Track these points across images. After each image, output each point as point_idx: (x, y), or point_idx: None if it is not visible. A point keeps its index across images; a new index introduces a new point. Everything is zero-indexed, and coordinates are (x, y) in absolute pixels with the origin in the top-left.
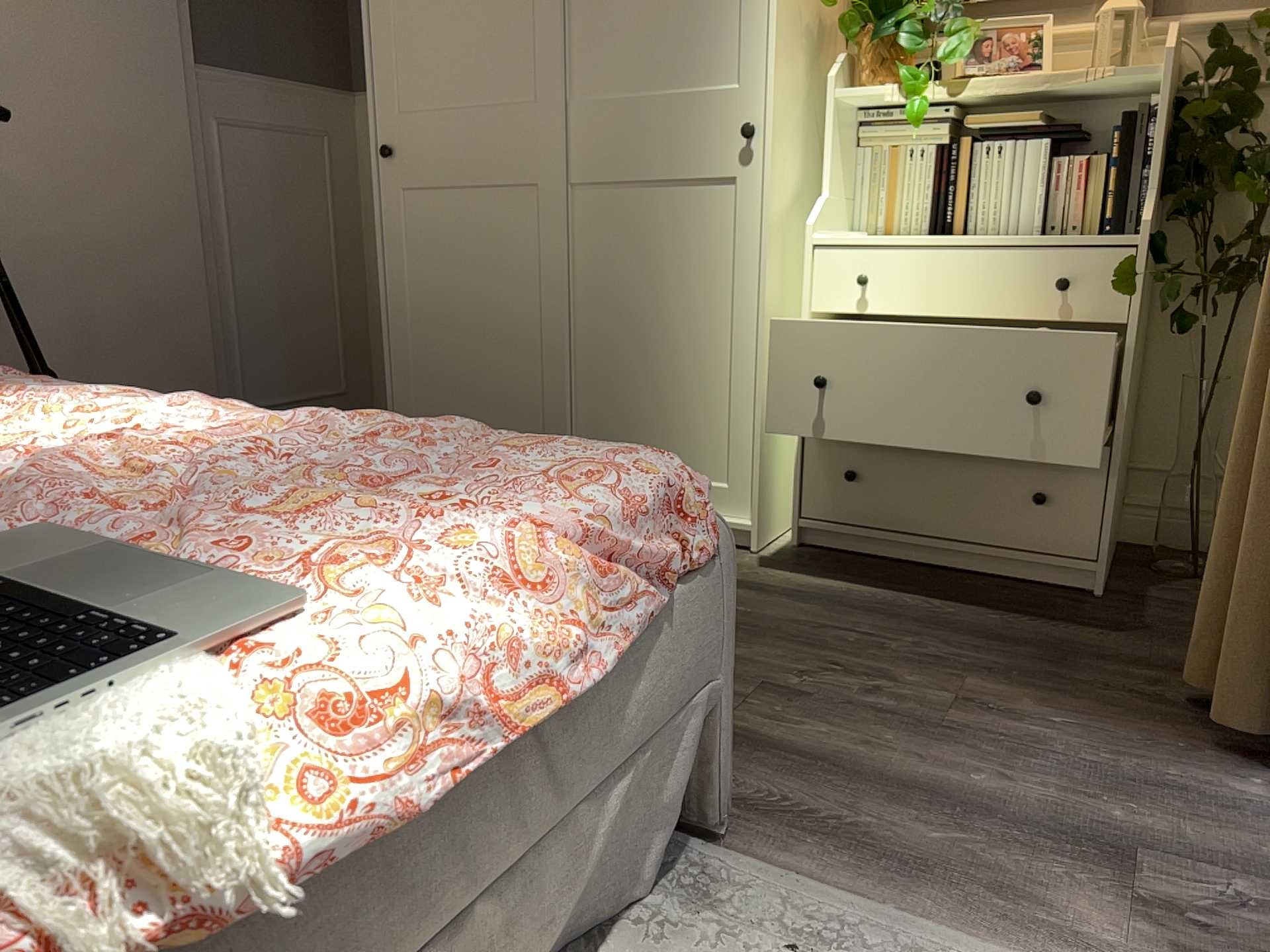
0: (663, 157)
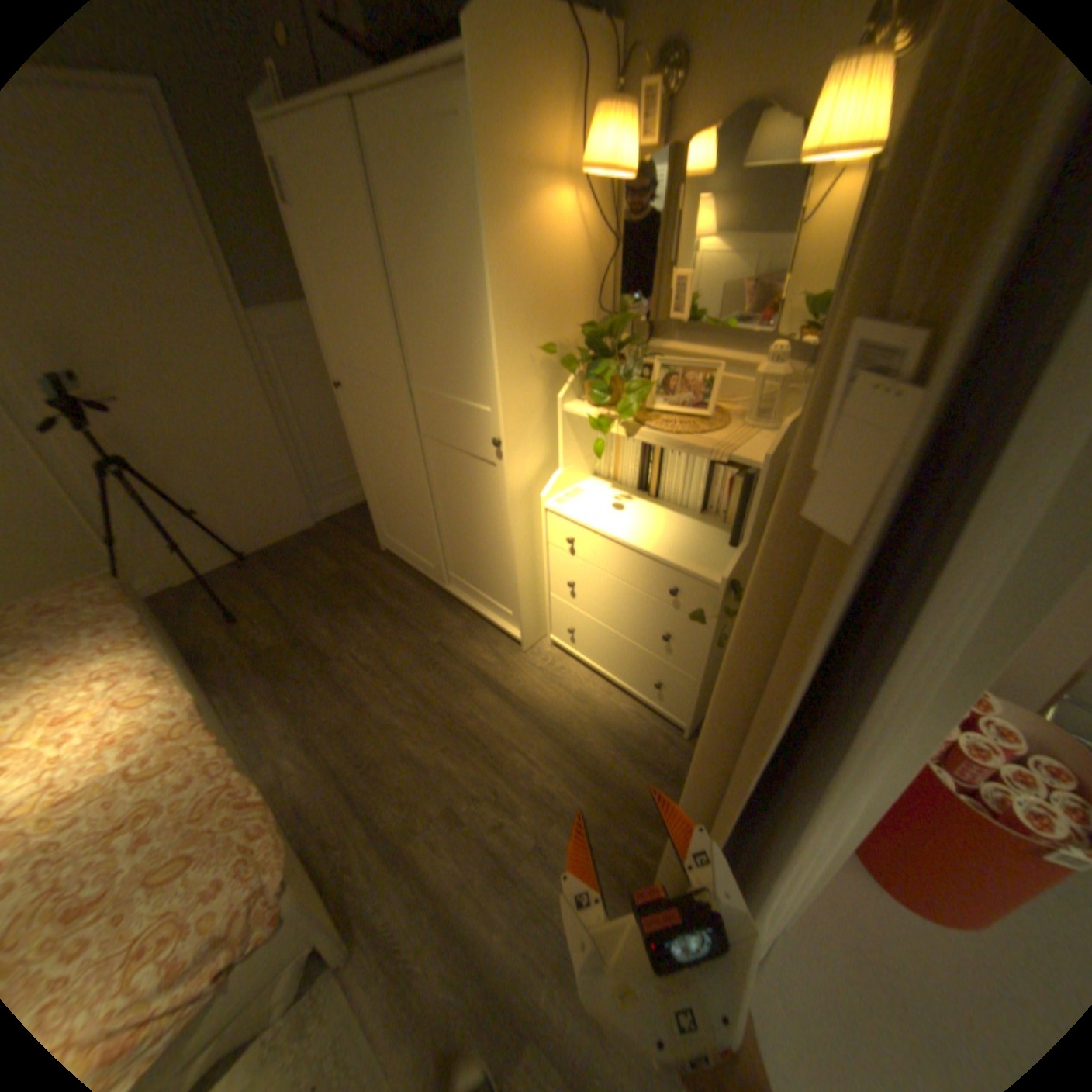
0: (461, 438)
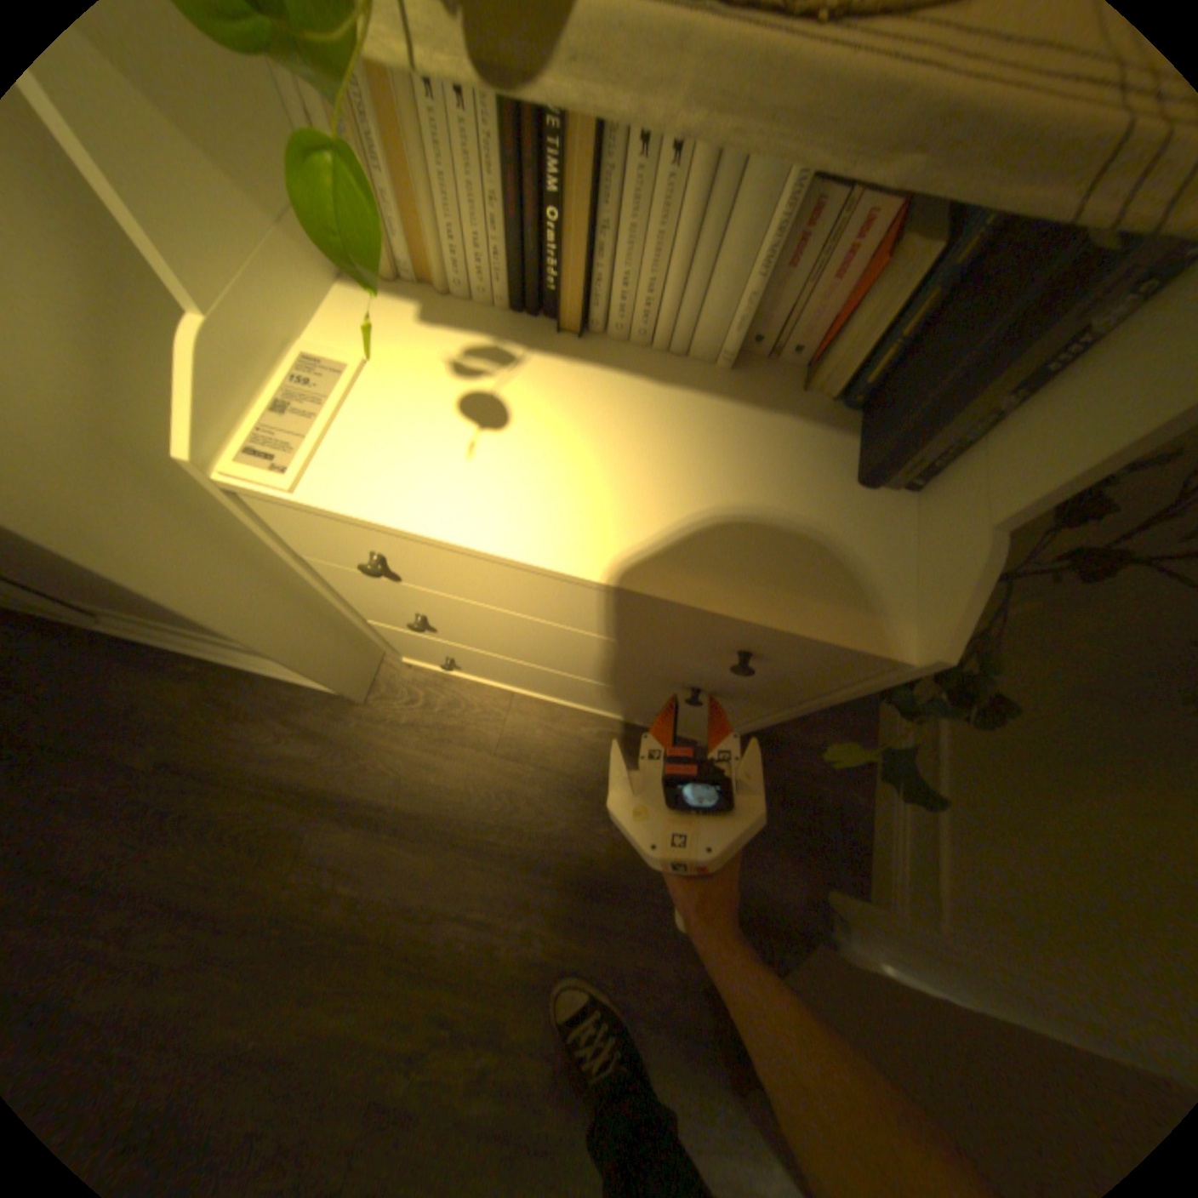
0: None
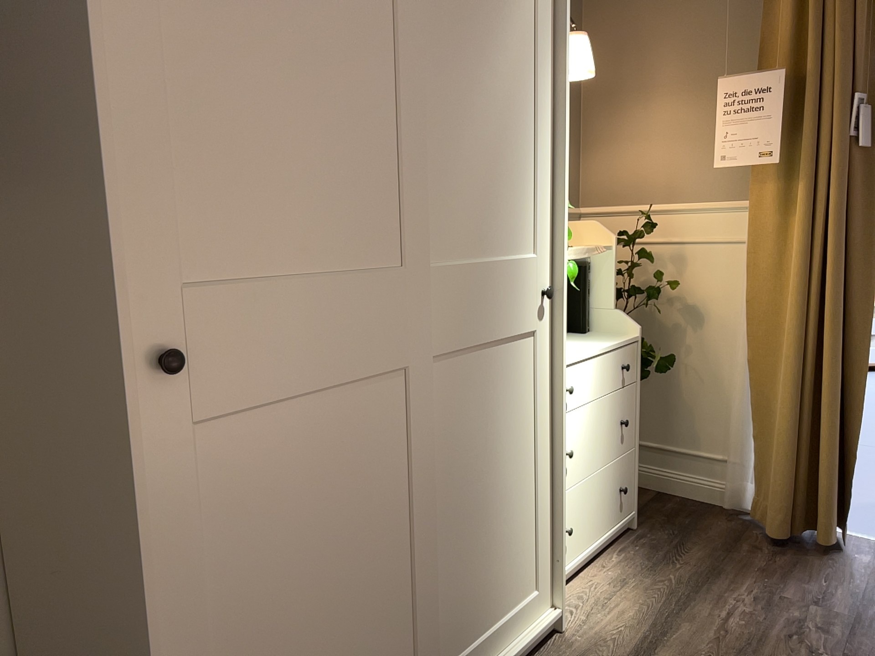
0: (494, 319)
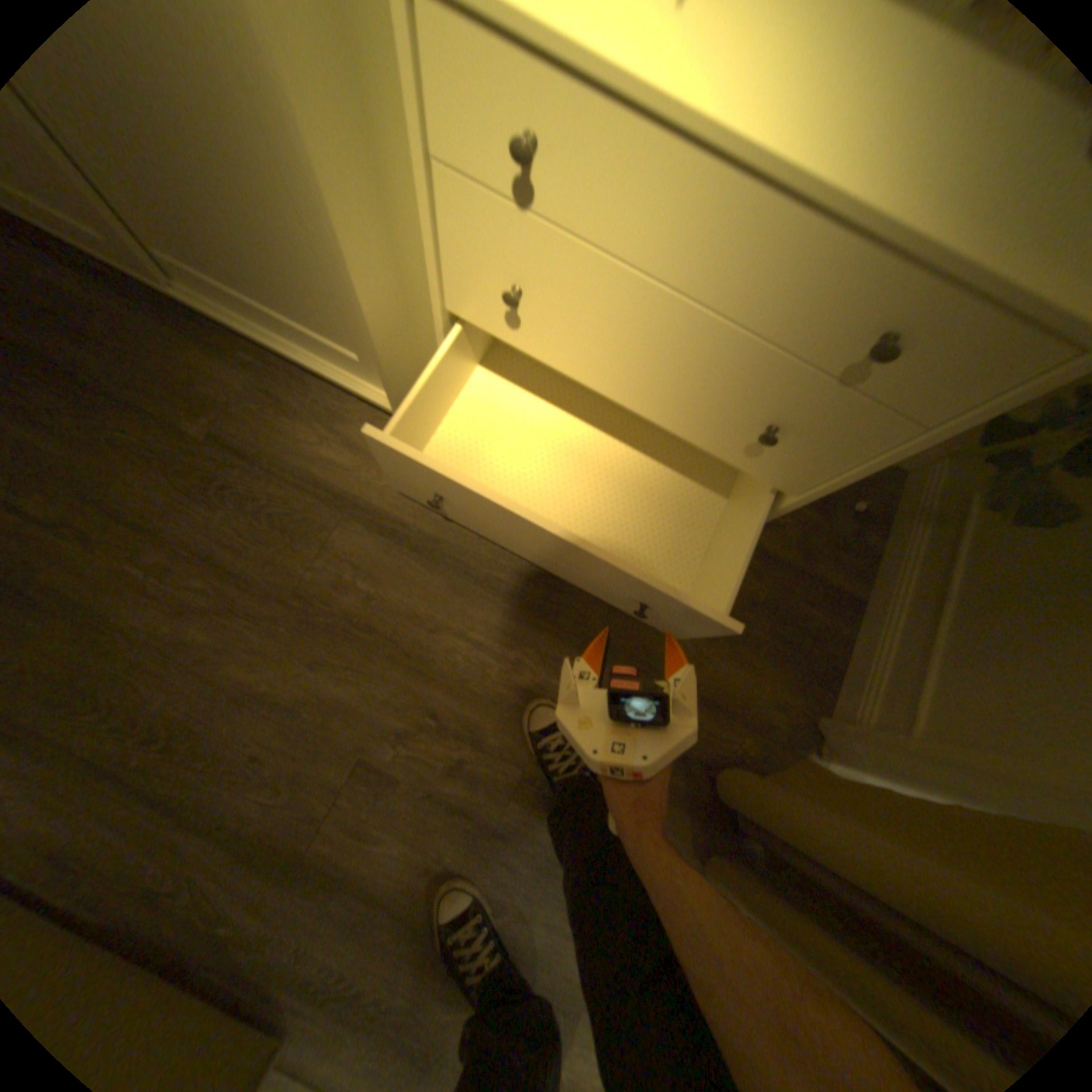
0: None
